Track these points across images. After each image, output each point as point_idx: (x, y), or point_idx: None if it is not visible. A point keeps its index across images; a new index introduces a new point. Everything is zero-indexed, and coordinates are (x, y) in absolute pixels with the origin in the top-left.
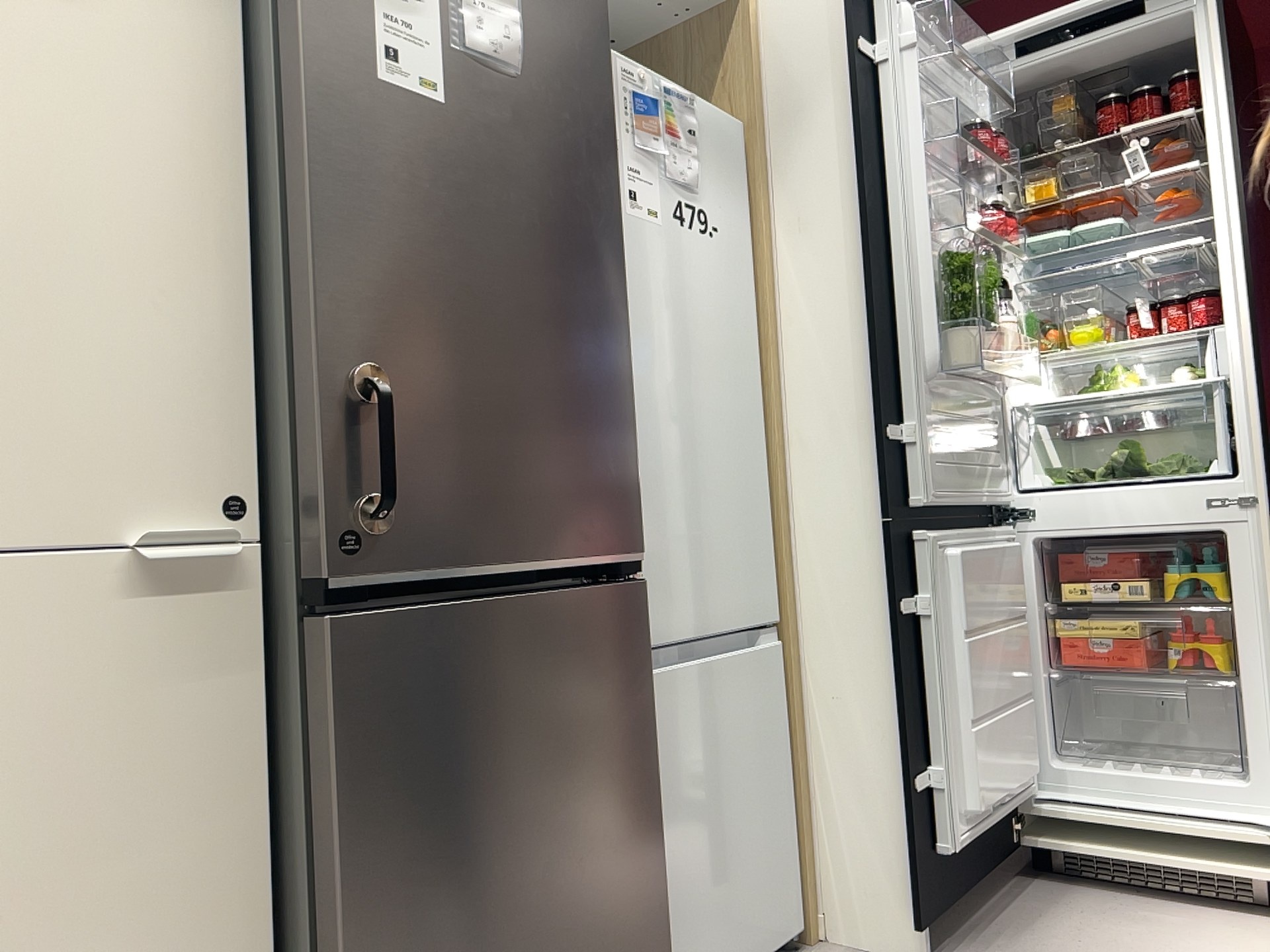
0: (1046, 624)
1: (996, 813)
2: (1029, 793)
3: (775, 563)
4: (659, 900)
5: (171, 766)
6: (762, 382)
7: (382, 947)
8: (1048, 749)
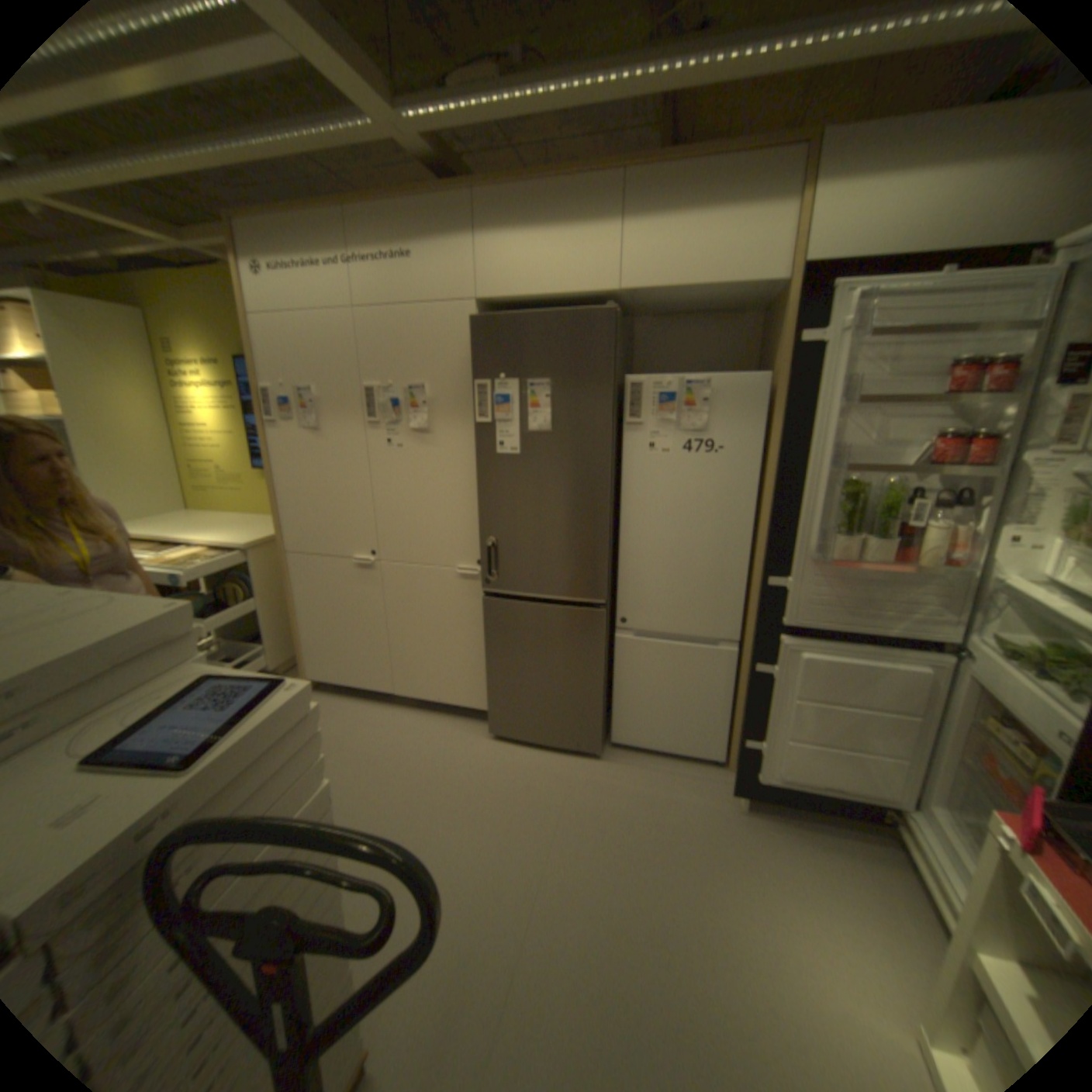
0: (971, 733)
1: (826, 792)
2: (891, 807)
3: (747, 613)
4: (599, 706)
5: (468, 613)
6: (759, 523)
7: (496, 670)
8: (935, 799)
